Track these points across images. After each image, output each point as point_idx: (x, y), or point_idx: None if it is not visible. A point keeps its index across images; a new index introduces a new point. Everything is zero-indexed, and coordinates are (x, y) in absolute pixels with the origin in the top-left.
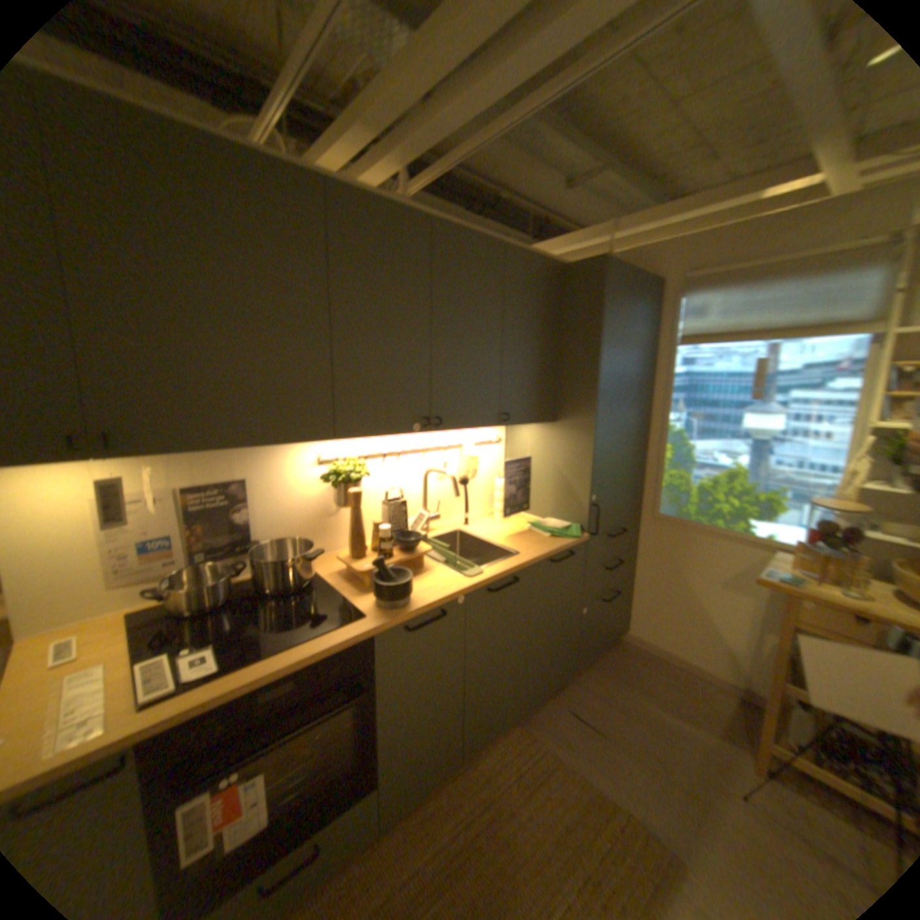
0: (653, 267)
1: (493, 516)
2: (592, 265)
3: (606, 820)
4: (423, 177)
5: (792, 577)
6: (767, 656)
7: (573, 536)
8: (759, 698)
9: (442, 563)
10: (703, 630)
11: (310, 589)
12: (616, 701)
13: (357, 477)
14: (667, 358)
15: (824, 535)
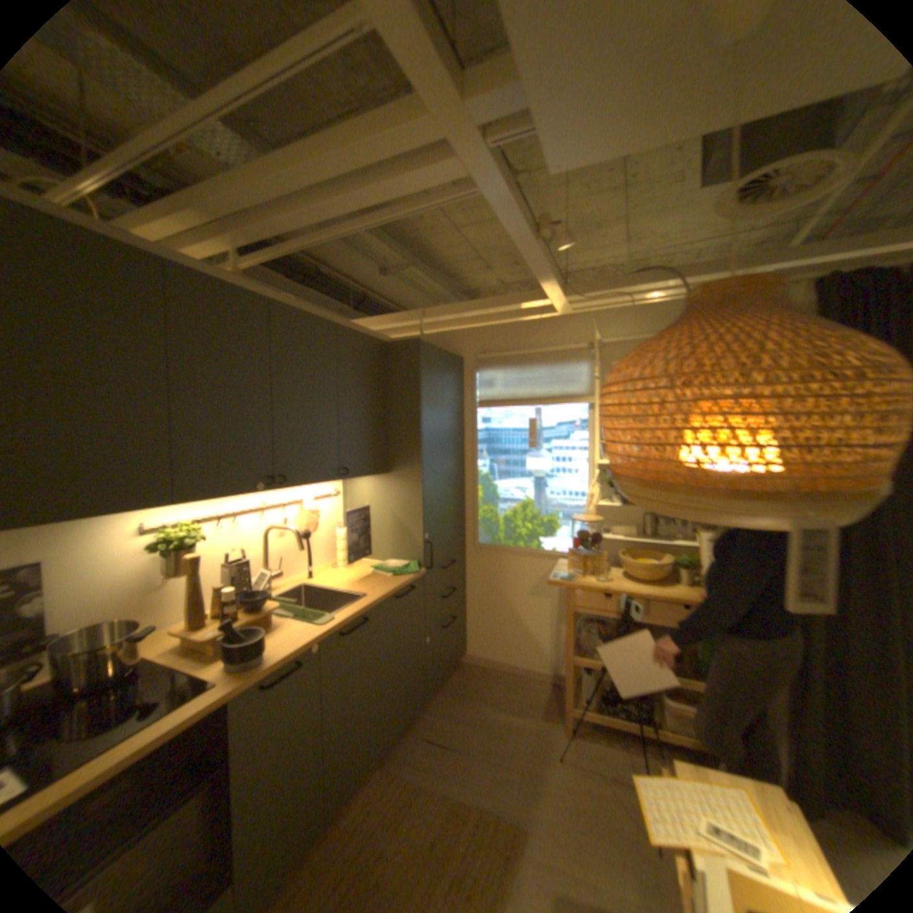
0: (454, 348)
1: (336, 567)
2: (408, 347)
3: (463, 823)
4: (254, 258)
5: (567, 576)
6: (563, 643)
7: (412, 573)
8: (563, 680)
9: (291, 618)
10: (520, 635)
11: (136, 676)
12: (461, 717)
13: (191, 544)
14: (471, 418)
15: (582, 542)
